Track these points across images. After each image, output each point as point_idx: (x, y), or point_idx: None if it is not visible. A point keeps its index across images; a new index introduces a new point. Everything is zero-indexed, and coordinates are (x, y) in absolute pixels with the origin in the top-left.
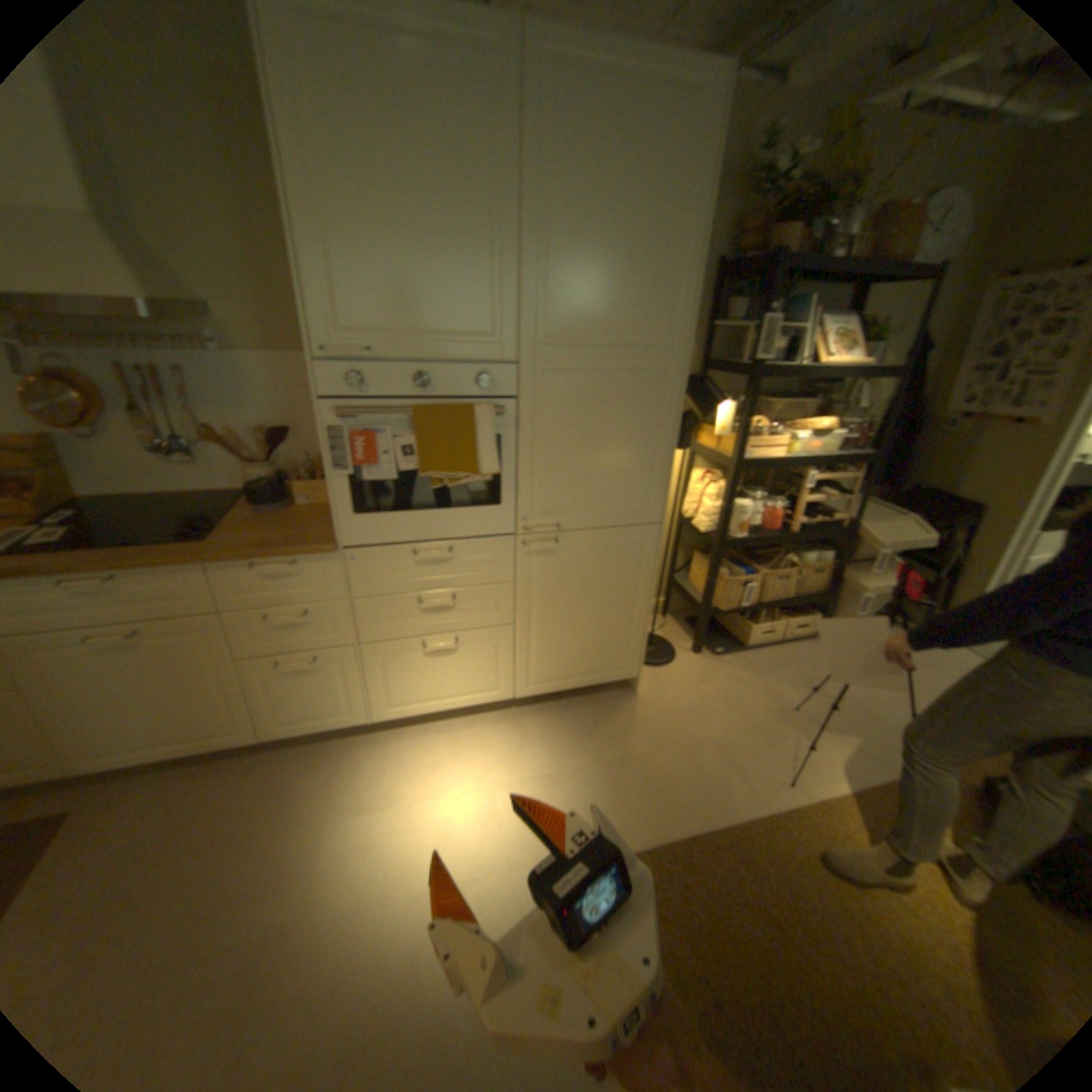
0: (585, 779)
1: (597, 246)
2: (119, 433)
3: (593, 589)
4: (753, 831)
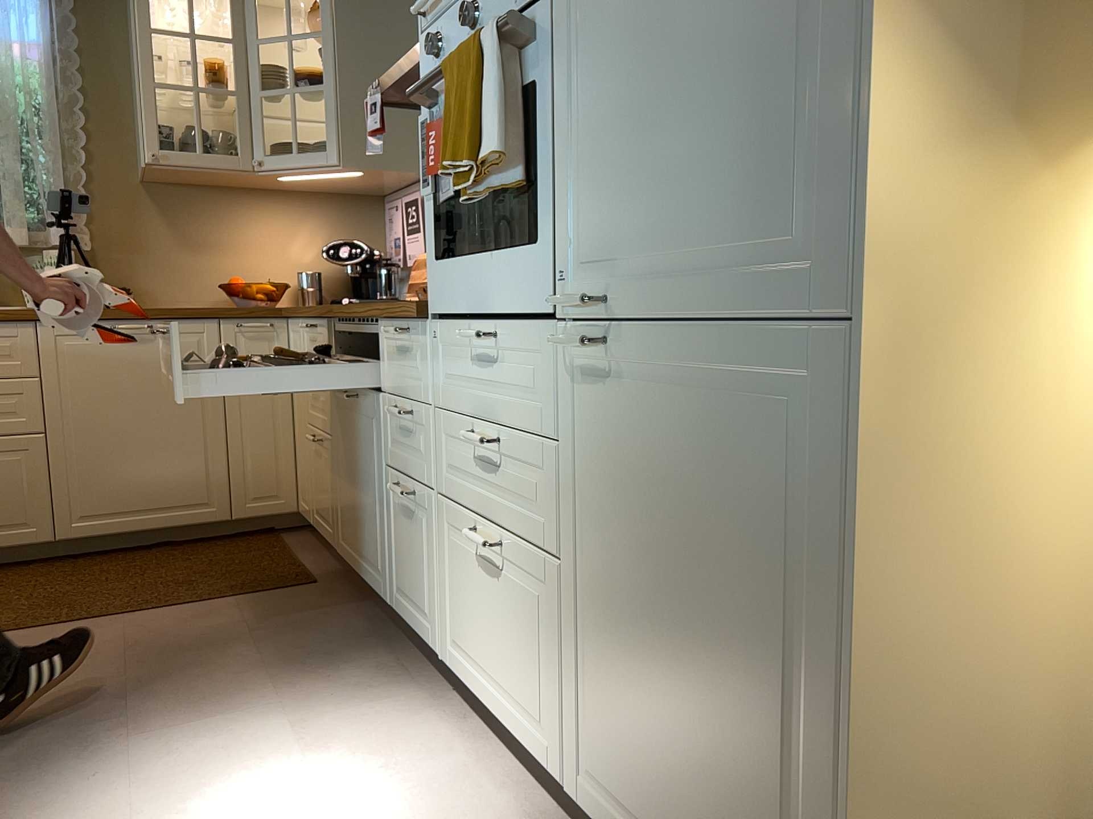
0: None
1: None
2: None
3: (694, 542)
4: None
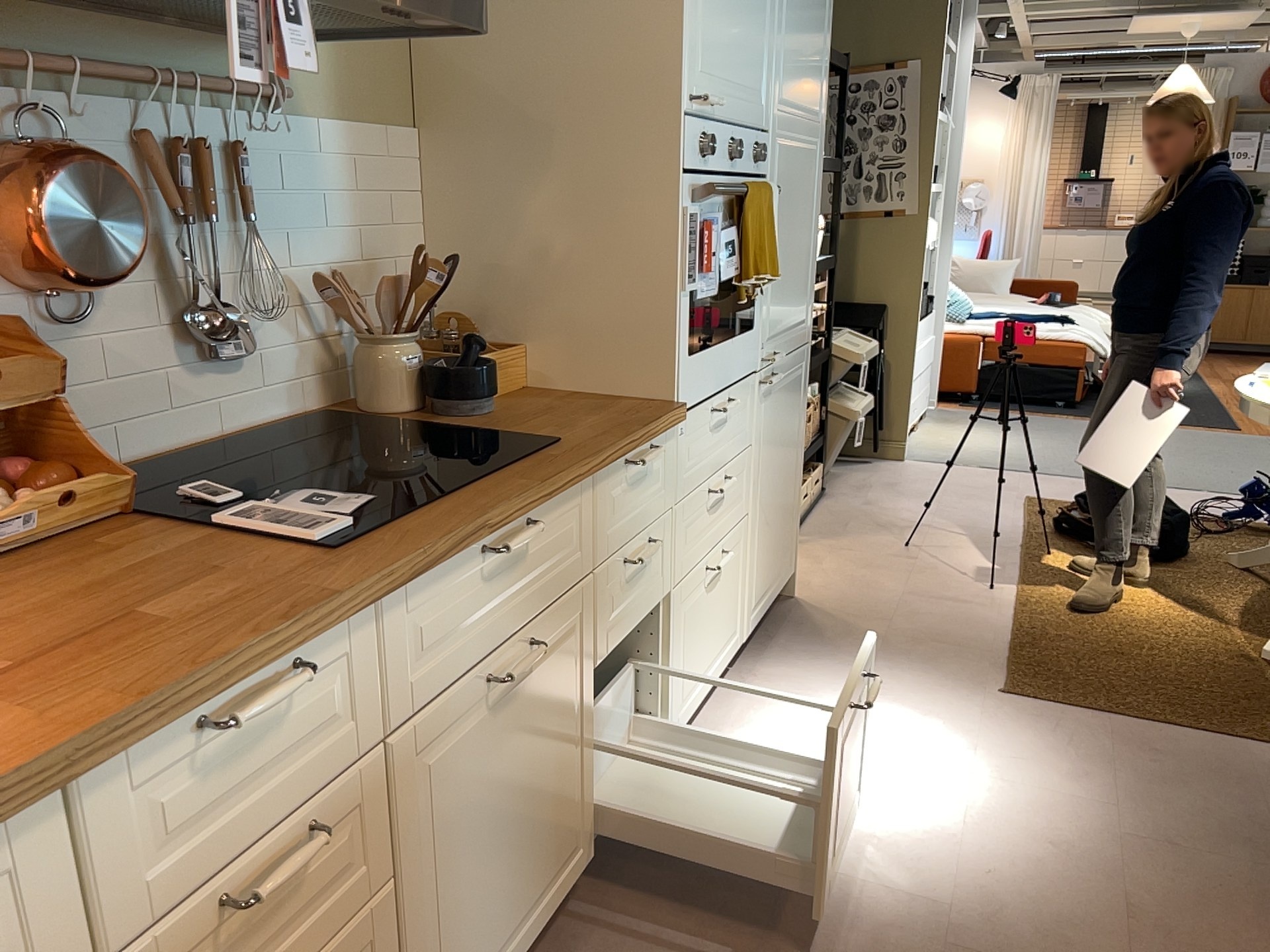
0: (888, 670)
1: (803, 4)
2: (118, 307)
3: (784, 441)
4: (1022, 622)
